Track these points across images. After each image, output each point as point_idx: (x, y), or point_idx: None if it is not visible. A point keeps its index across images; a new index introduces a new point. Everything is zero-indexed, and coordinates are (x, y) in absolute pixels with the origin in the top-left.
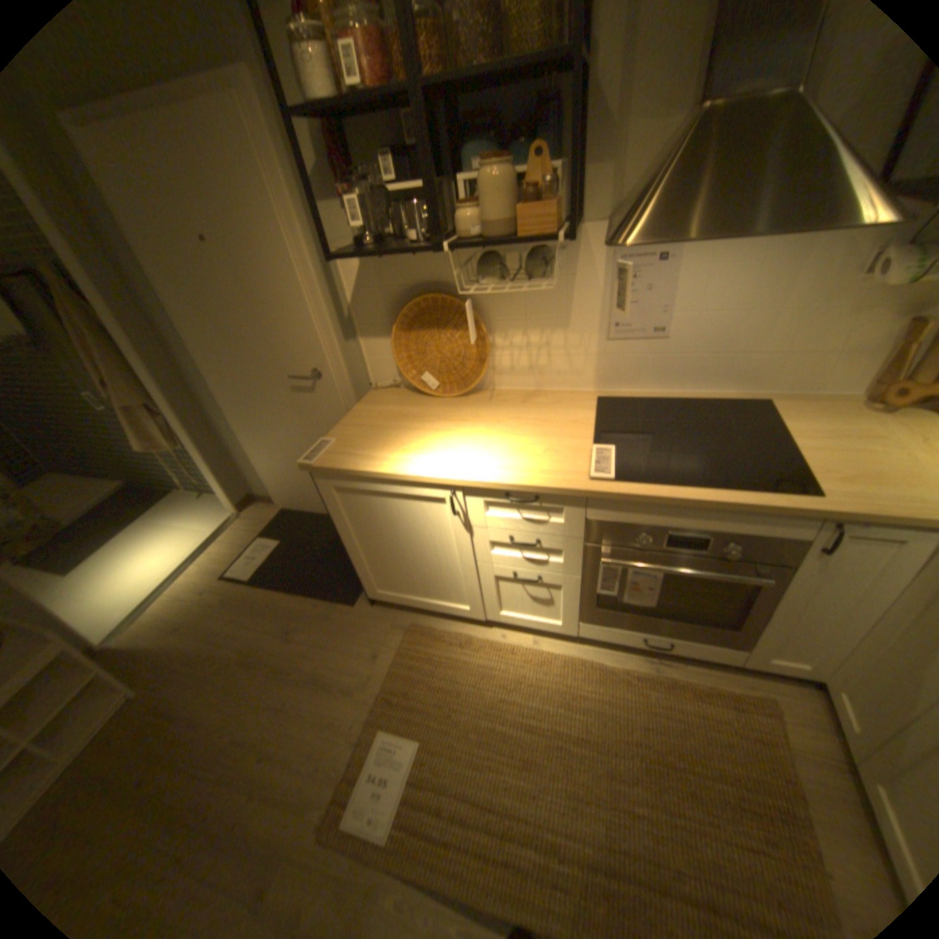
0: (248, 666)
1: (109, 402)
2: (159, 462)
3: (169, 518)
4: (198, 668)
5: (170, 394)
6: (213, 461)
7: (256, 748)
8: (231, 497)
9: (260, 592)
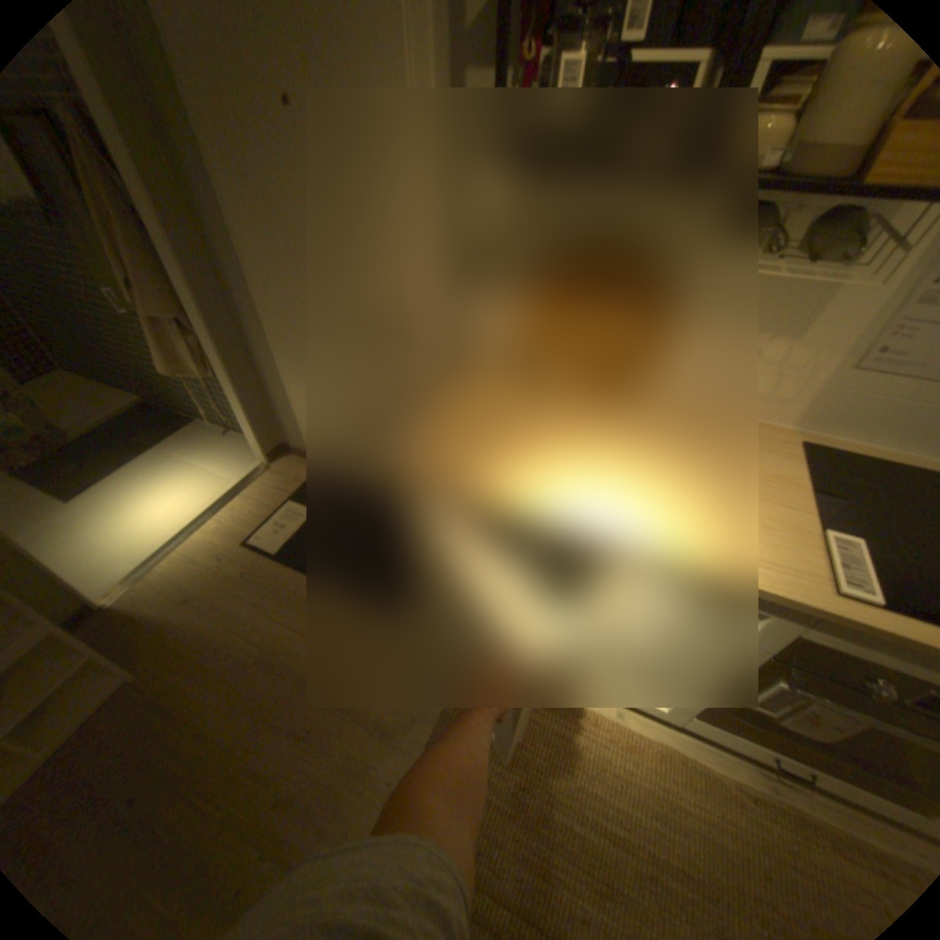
0: (269, 671)
1: (131, 308)
2: (183, 386)
3: (188, 455)
4: (209, 660)
5: (207, 312)
6: (246, 400)
7: (272, 787)
8: (260, 442)
9: (287, 573)
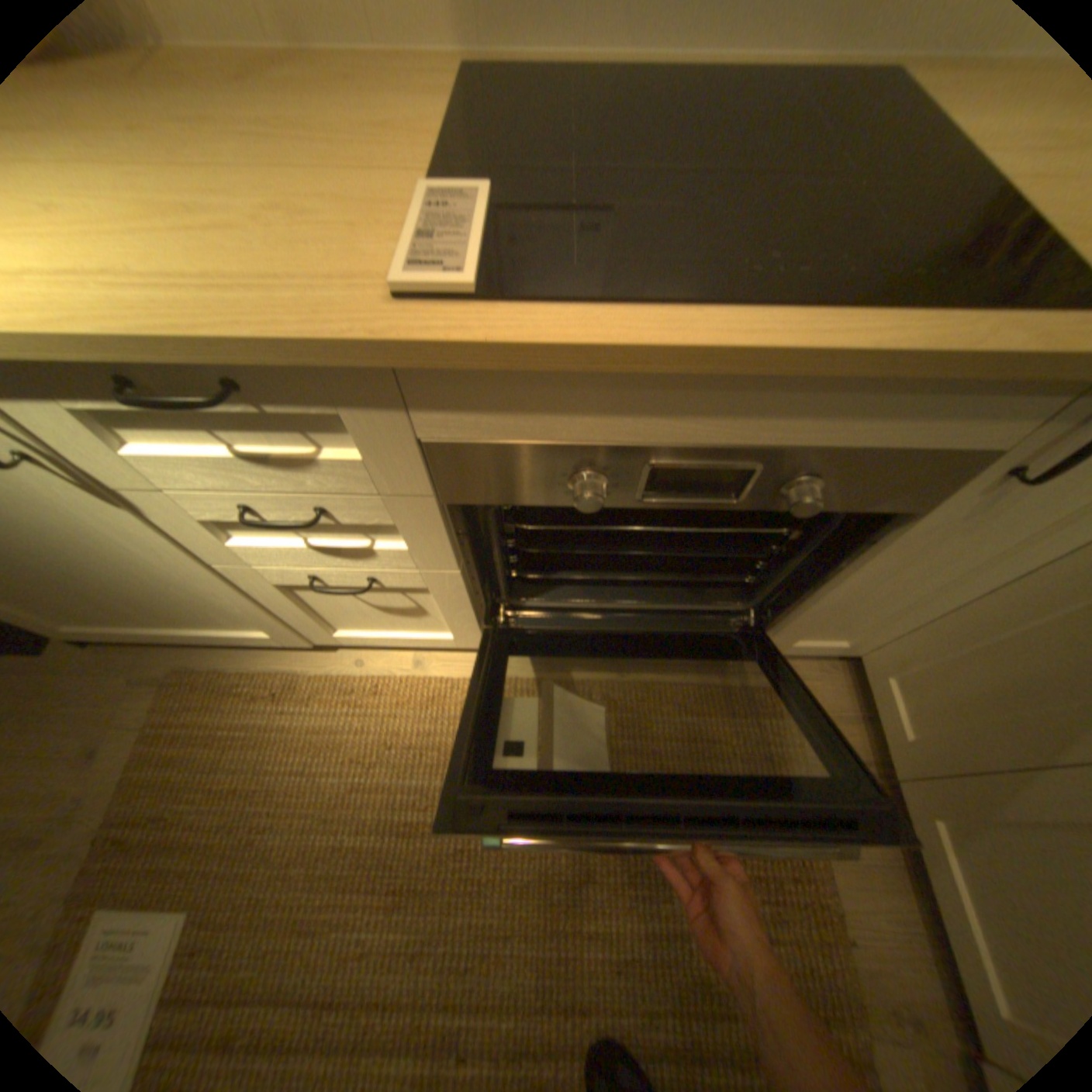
0: None
1: None
2: None
3: None
4: None
5: None
6: None
7: None
8: None
9: None
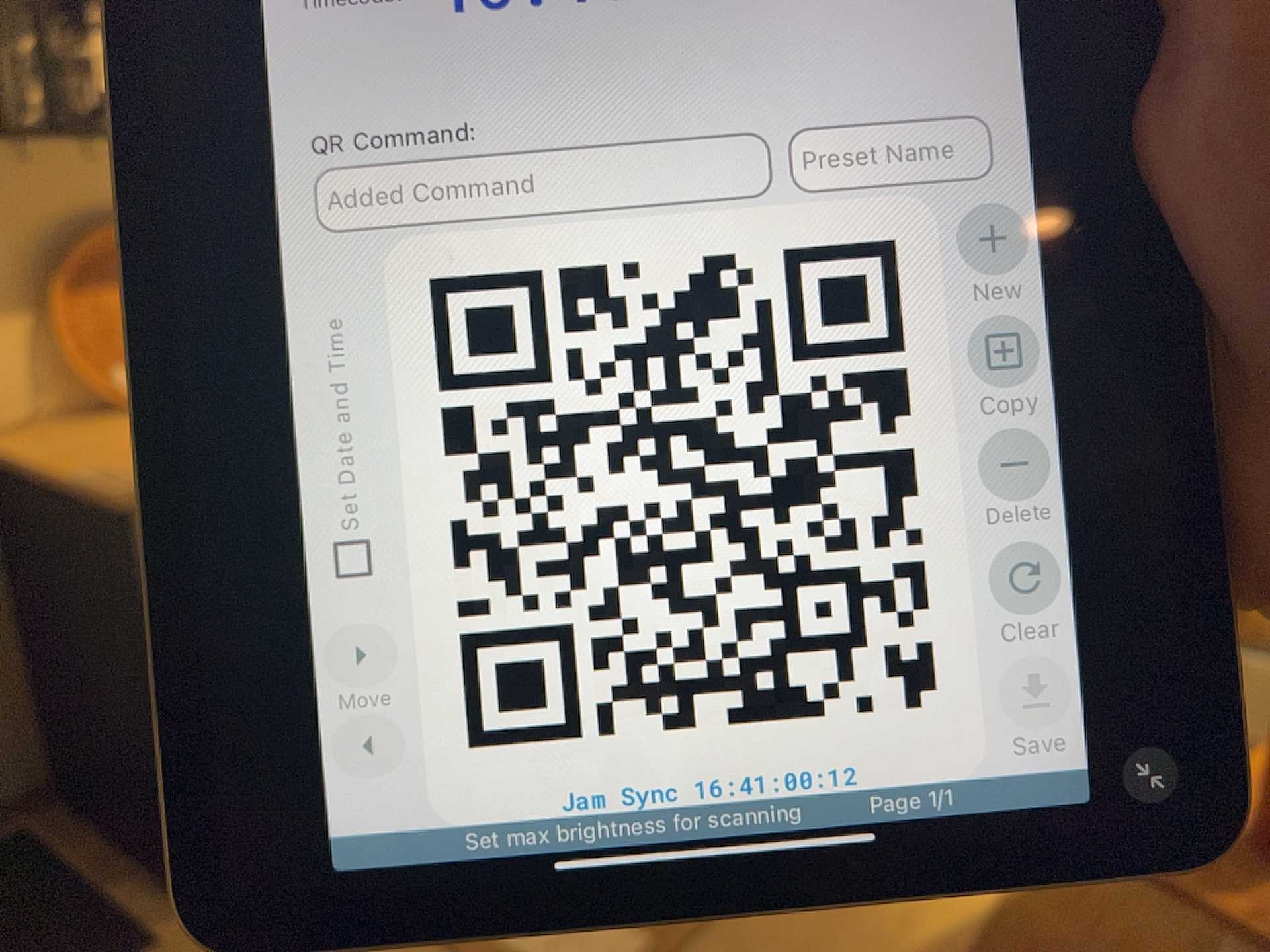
0: None
1: None
2: None
3: None
4: None
5: None
6: None
7: None
8: None
9: None
